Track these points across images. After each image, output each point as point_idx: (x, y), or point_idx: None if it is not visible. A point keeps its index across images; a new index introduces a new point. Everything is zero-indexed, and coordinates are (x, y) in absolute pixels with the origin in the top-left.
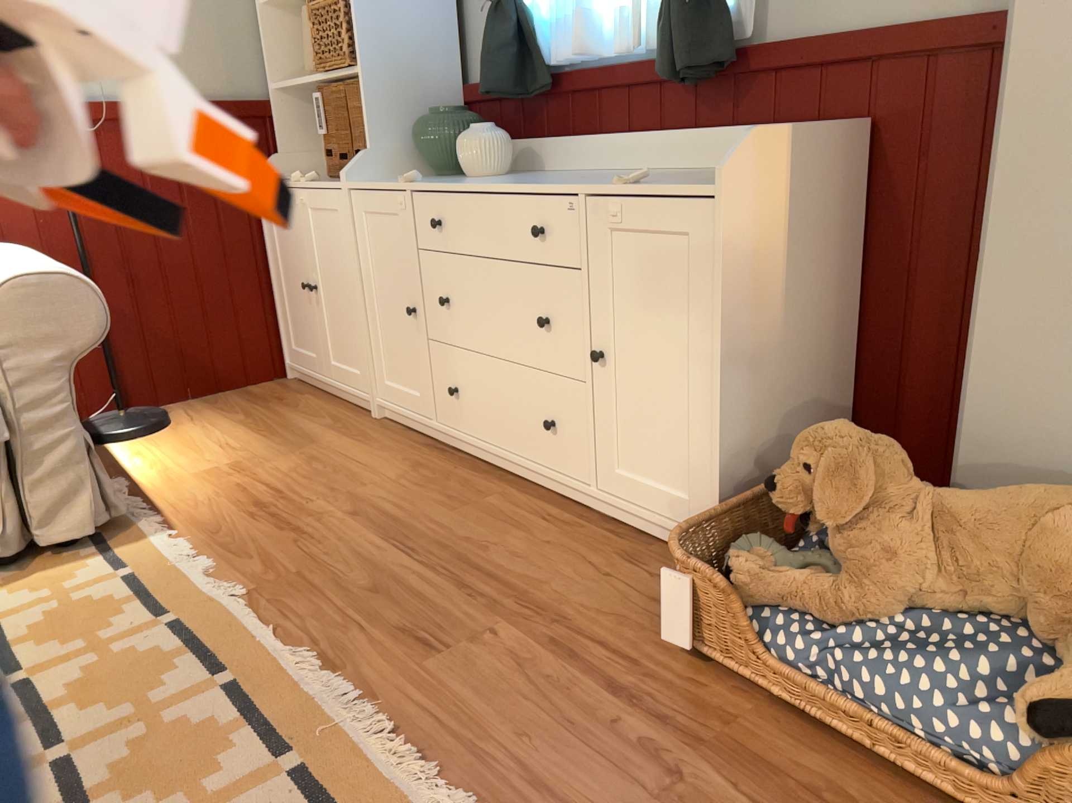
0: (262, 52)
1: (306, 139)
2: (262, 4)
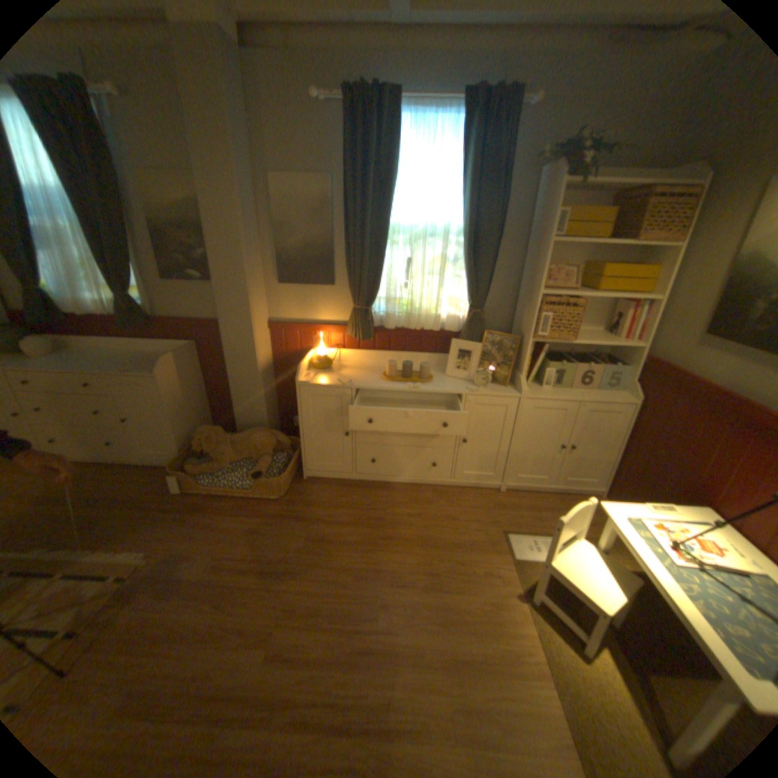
0: None
1: None
2: None
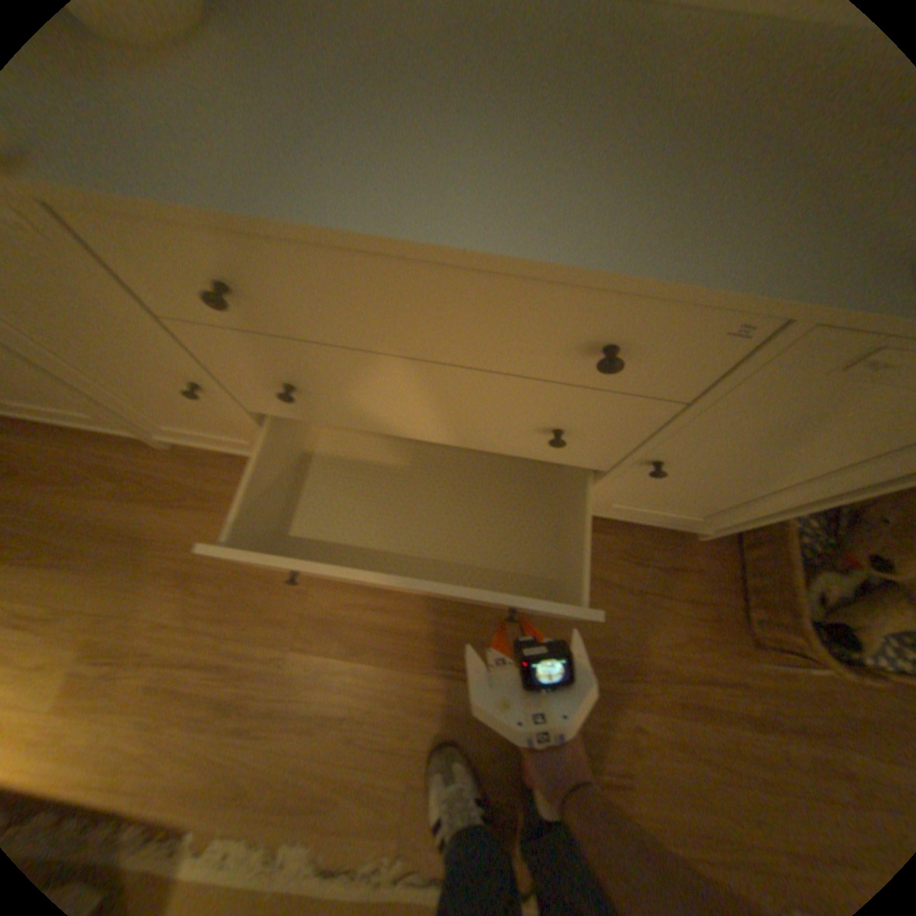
0: None
1: None
2: None
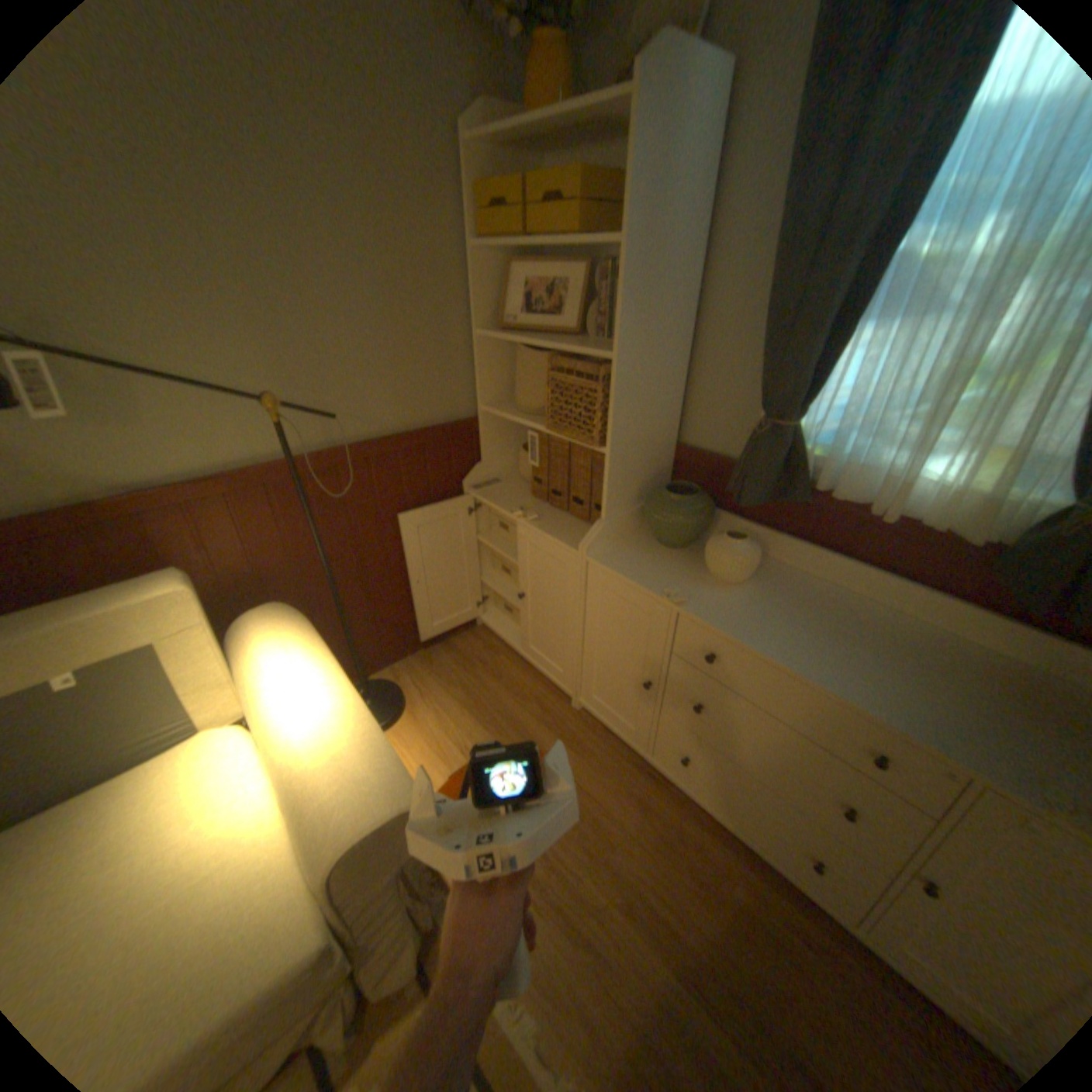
0: (472, 370)
1: (505, 443)
2: (479, 328)
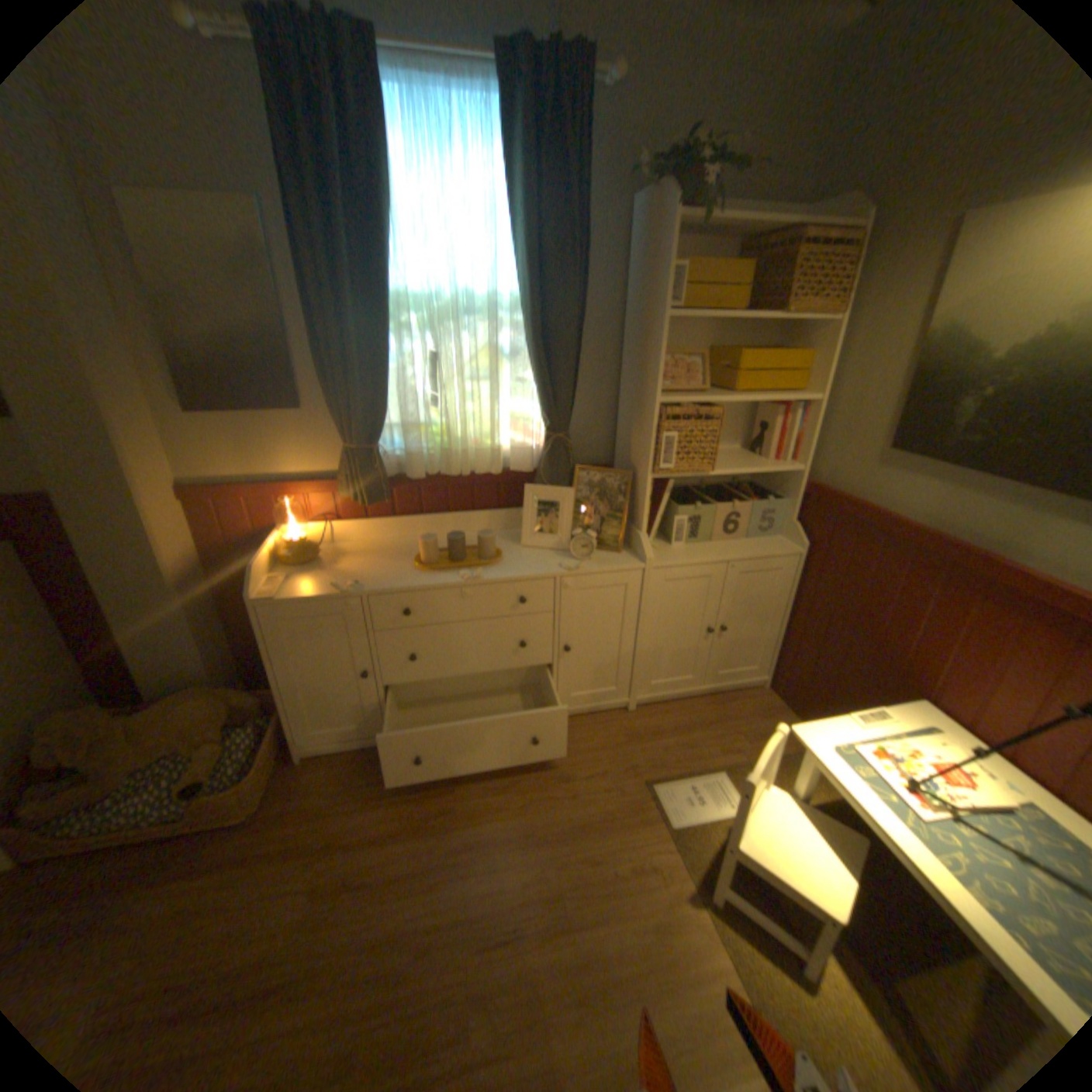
0: None
1: None
2: None
